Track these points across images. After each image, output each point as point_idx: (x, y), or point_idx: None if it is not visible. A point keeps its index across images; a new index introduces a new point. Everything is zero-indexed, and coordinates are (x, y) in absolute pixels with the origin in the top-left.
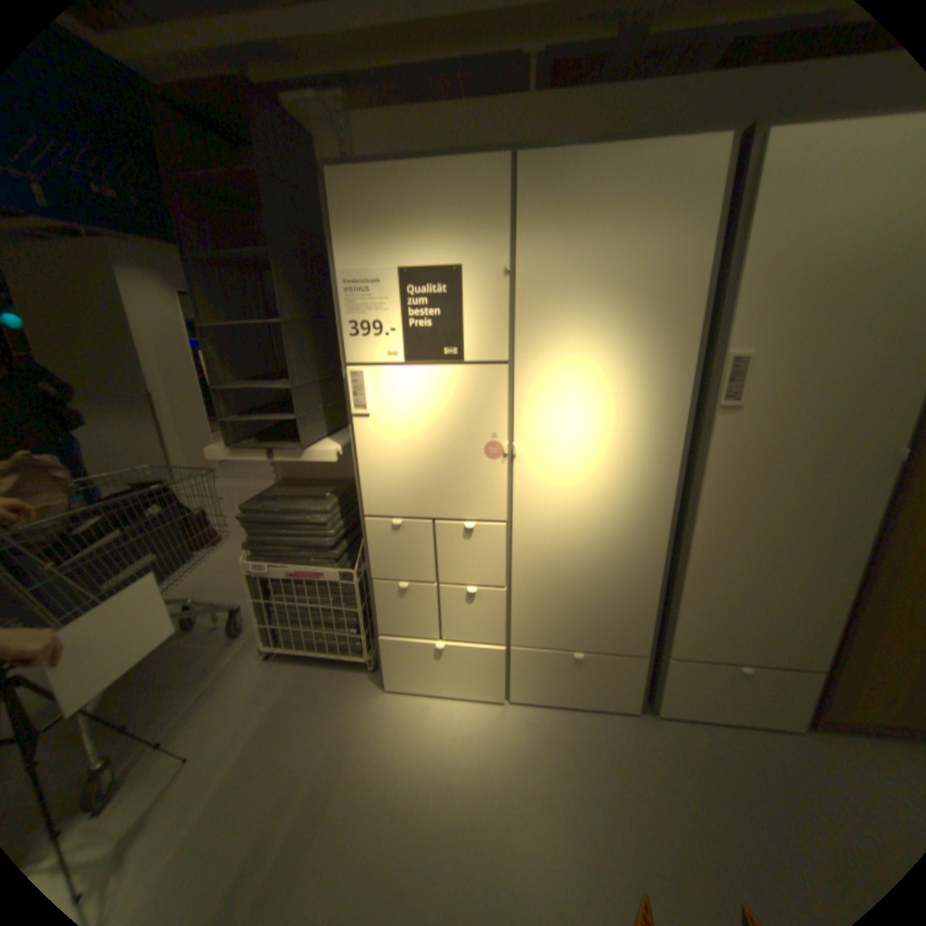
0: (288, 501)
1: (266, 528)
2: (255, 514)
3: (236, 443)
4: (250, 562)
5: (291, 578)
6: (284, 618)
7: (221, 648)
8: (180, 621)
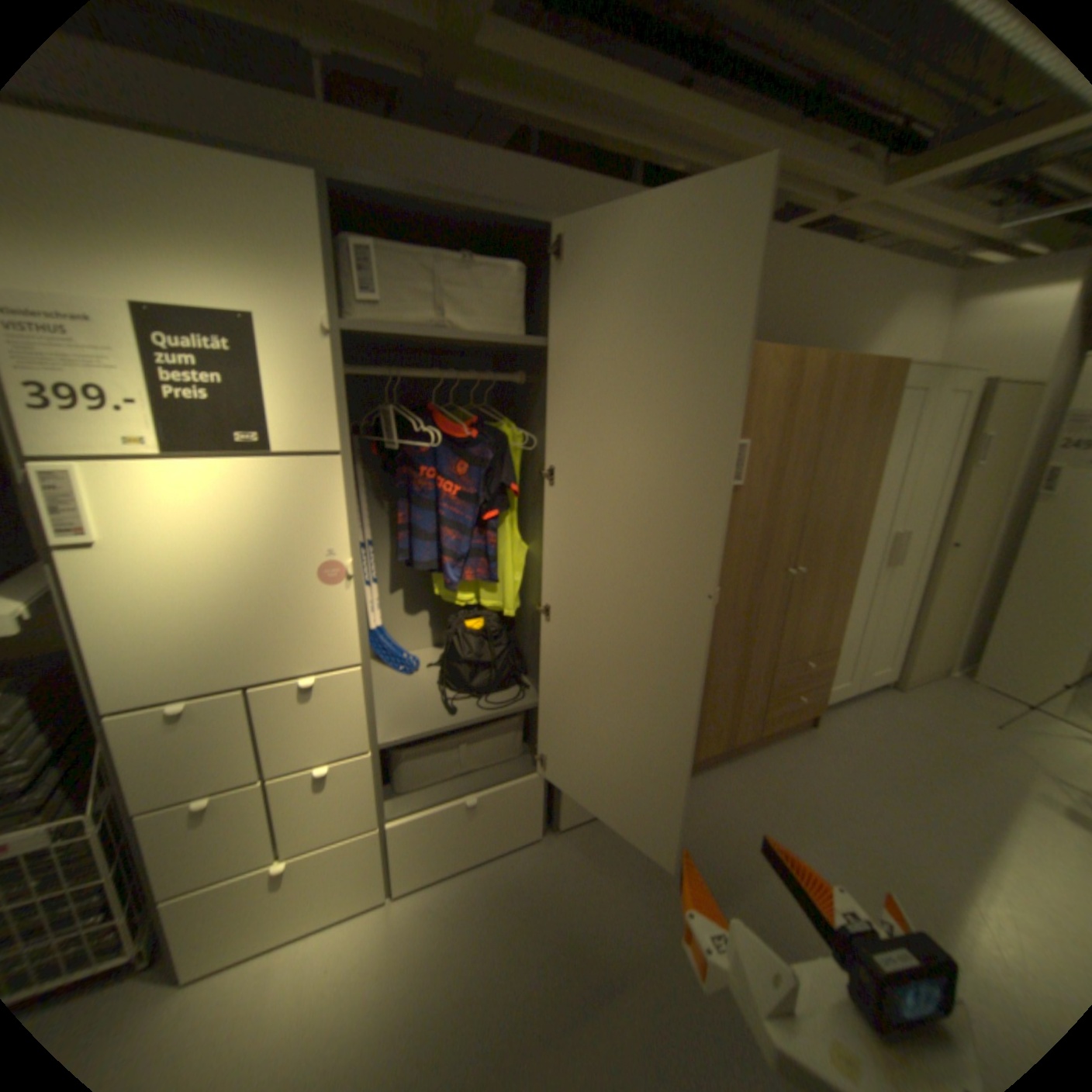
0: None
1: None
2: None
3: None
4: None
5: None
6: None
7: None
8: None
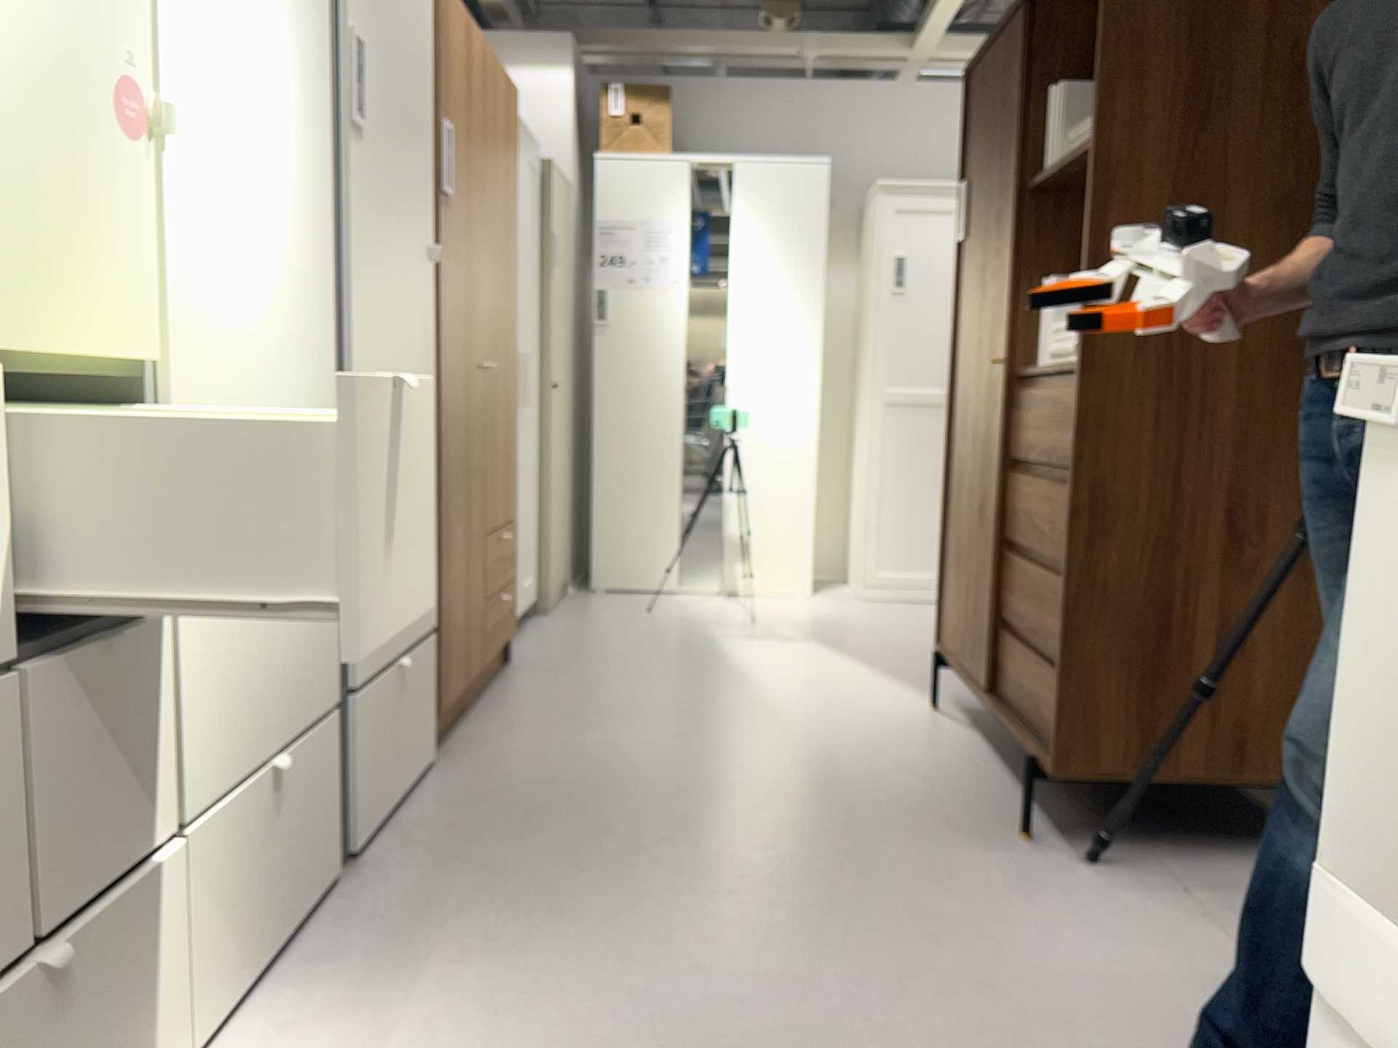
0: None
1: None
2: None
3: None
4: None
5: None
6: None
7: None
8: None
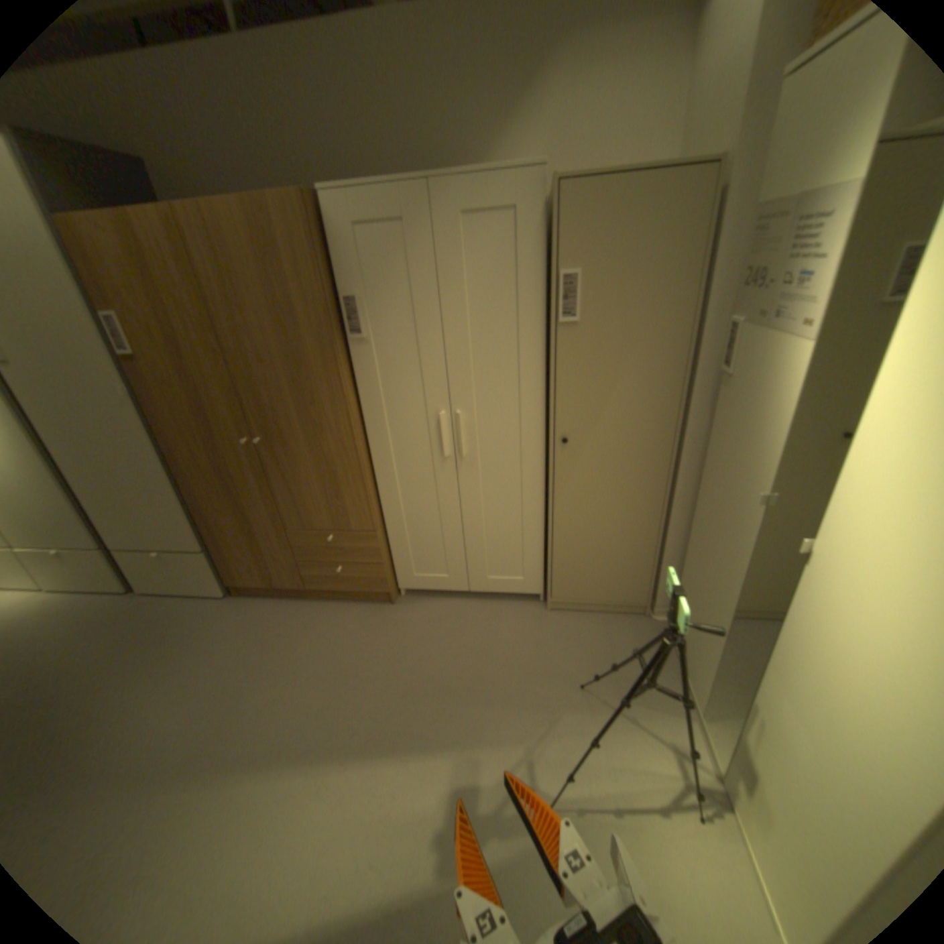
0: None
1: None
2: None
3: None
4: None
5: None
6: None
7: None
8: None
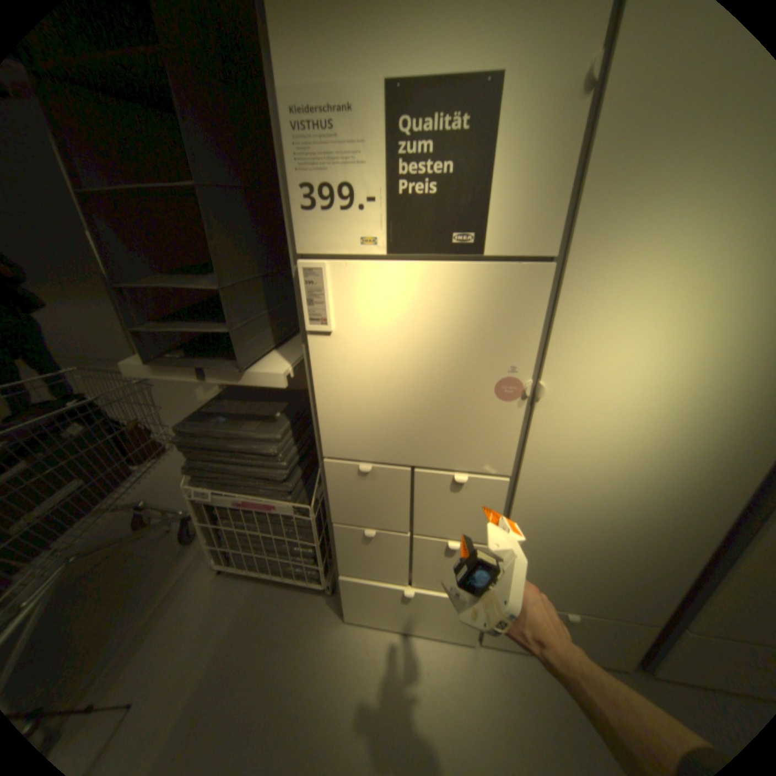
0: (231, 422)
1: (206, 453)
2: (192, 437)
3: (161, 354)
4: (192, 486)
5: (238, 507)
6: (234, 543)
7: (174, 556)
8: (134, 519)
